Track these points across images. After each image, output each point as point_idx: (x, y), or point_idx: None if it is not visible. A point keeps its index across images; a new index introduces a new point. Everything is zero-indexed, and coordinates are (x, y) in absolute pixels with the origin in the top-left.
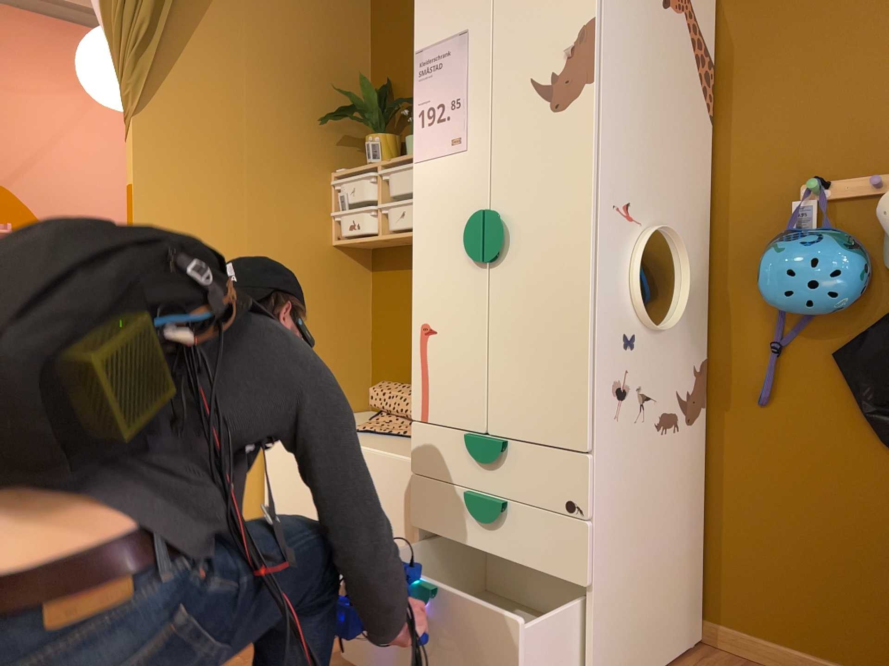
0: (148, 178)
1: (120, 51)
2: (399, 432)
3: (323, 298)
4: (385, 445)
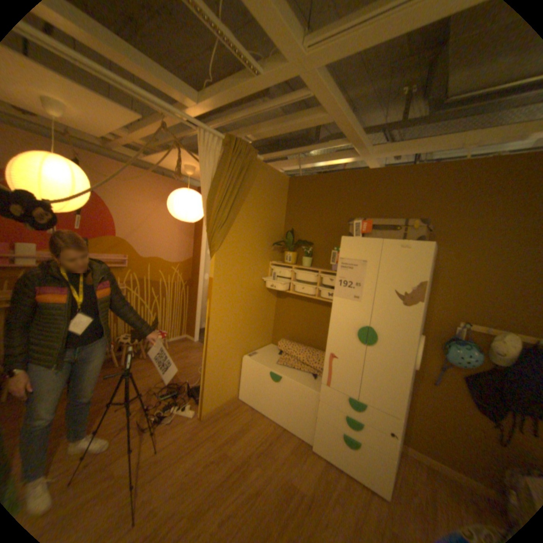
0: (218, 275)
1: (213, 228)
2: (298, 368)
3: (263, 307)
4: (299, 377)
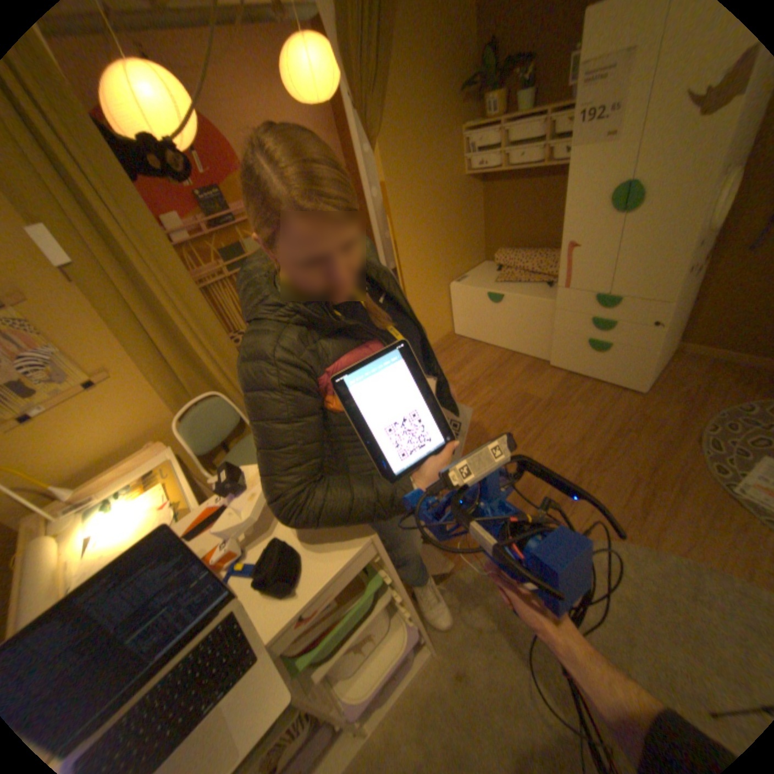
0: (389, 175)
1: (359, 94)
2: (524, 279)
3: (463, 209)
4: (525, 289)
